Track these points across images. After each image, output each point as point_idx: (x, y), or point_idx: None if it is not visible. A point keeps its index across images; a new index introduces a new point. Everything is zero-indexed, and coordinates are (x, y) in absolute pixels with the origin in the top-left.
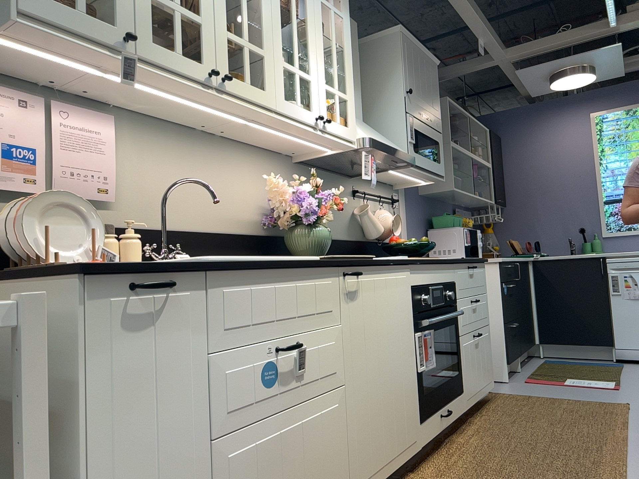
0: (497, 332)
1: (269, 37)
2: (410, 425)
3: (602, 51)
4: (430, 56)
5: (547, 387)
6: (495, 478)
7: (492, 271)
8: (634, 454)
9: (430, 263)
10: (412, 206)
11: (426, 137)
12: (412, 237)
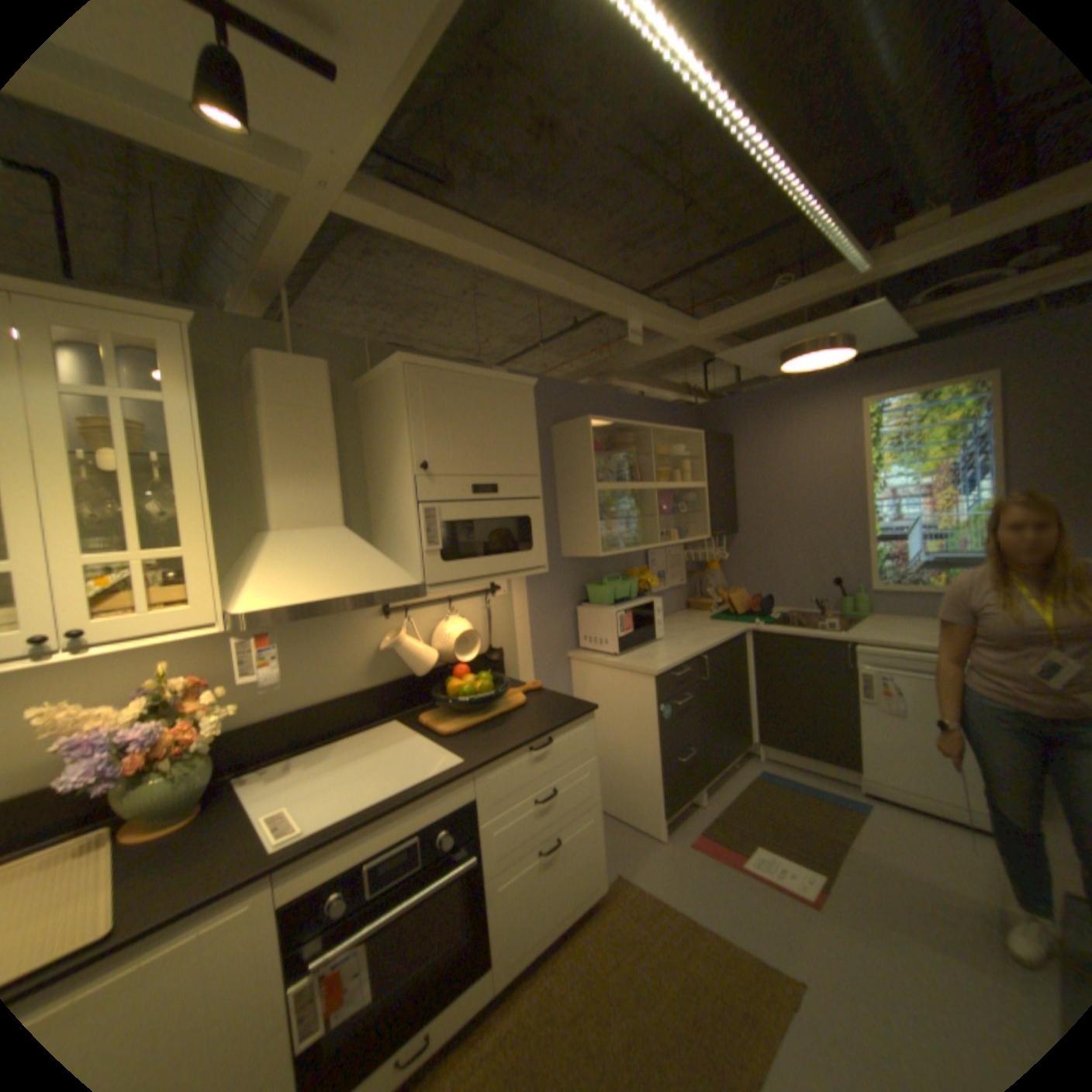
0: (652, 773)
1: None
2: None
3: (853, 314)
4: (505, 377)
5: (711, 877)
6: None
7: (646, 686)
8: None
9: (358, 830)
10: (540, 580)
11: (488, 520)
12: (539, 626)
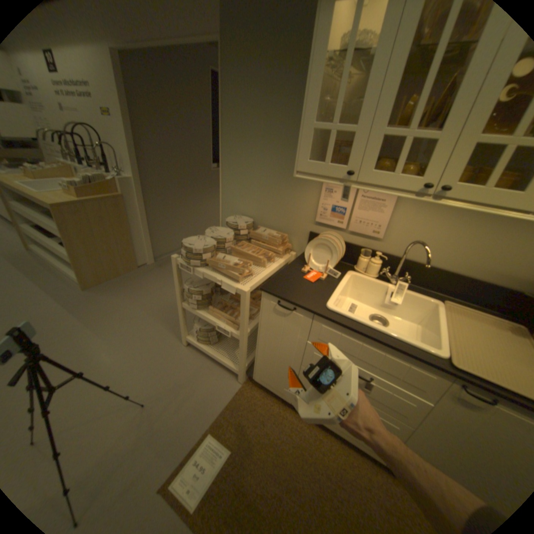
0: None
1: None
2: None
3: None
4: None
5: None
6: None
7: None
8: None
9: None
10: None
11: None
12: None
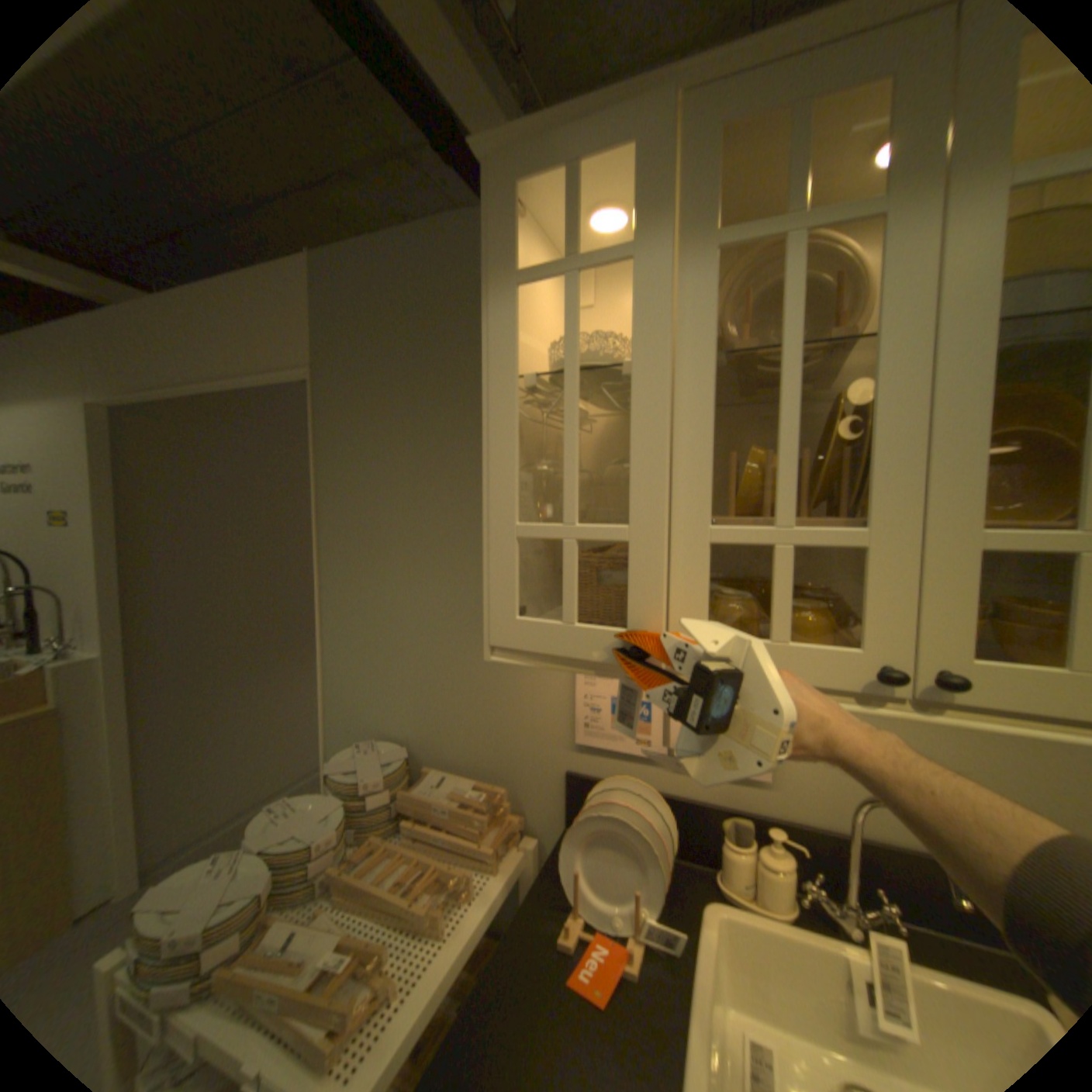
0: None
1: None
2: None
3: None
4: None
5: None
6: None
7: None
8: None
9: None
10: None
11: None
12: None
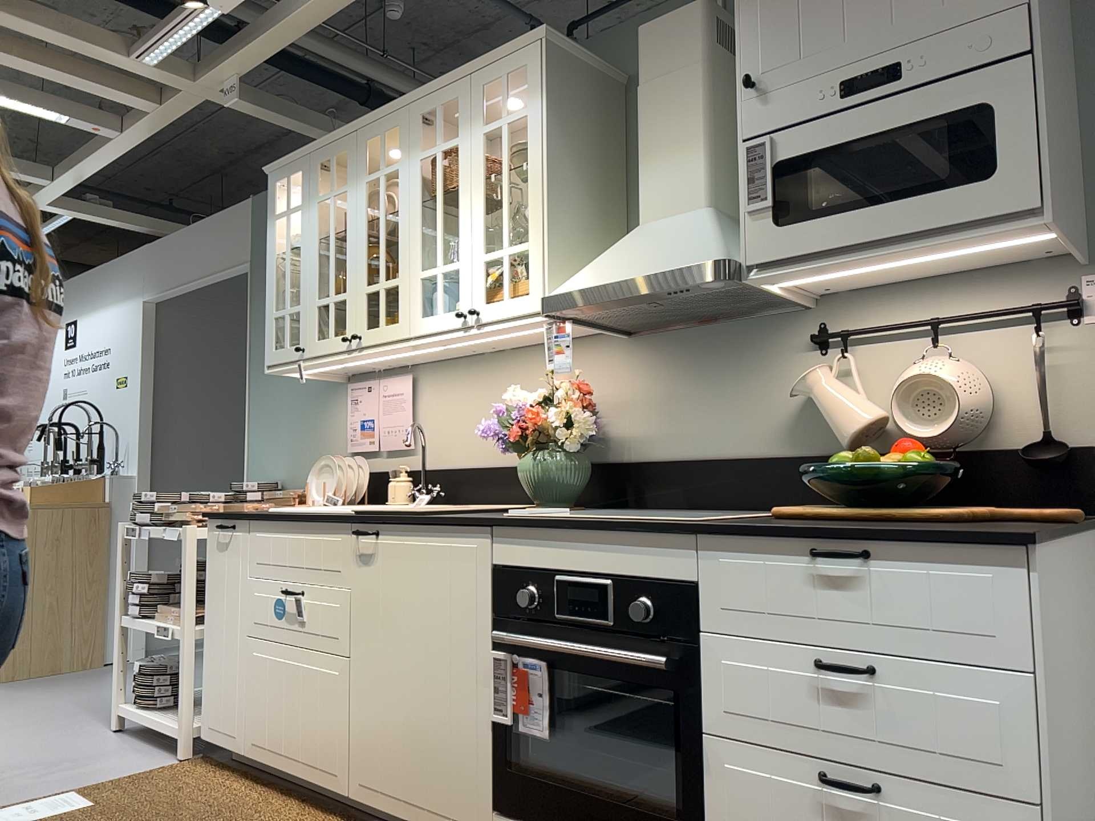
0: None
1: (404, 256)
2: (462, 792)
3: None
4: None
5: None
6: None
7: None
8: None
9: (551, 527)
10: None
11: (874, 138)
12: None
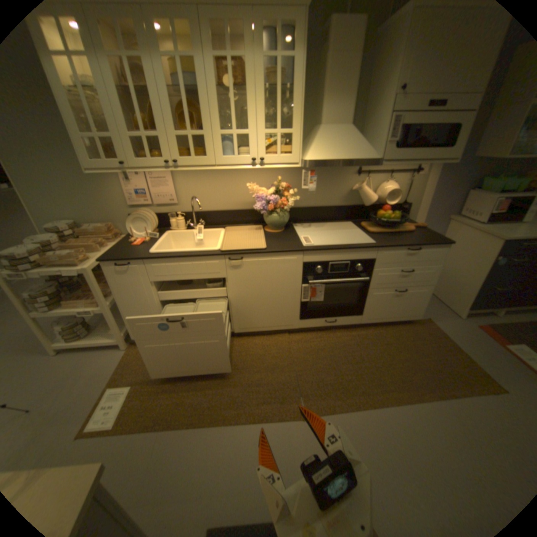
0: (474, 287)
1: (208, 119)
2: (288, 319)
3: None
4: None
5: (483, 340)
6: (309, 360)
7: (496, 244)
8: (401, 410)
9: (331, 250)
10: (452, 169)
11: (432, 124)
12: (439, 196)
